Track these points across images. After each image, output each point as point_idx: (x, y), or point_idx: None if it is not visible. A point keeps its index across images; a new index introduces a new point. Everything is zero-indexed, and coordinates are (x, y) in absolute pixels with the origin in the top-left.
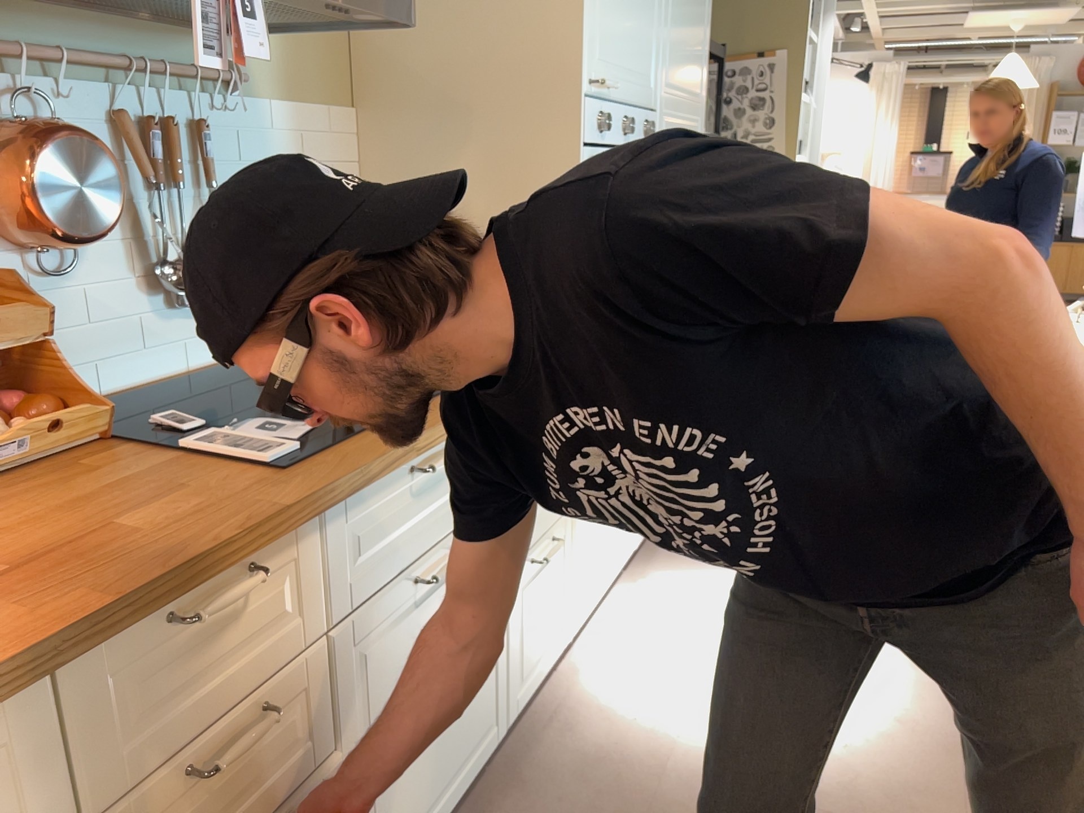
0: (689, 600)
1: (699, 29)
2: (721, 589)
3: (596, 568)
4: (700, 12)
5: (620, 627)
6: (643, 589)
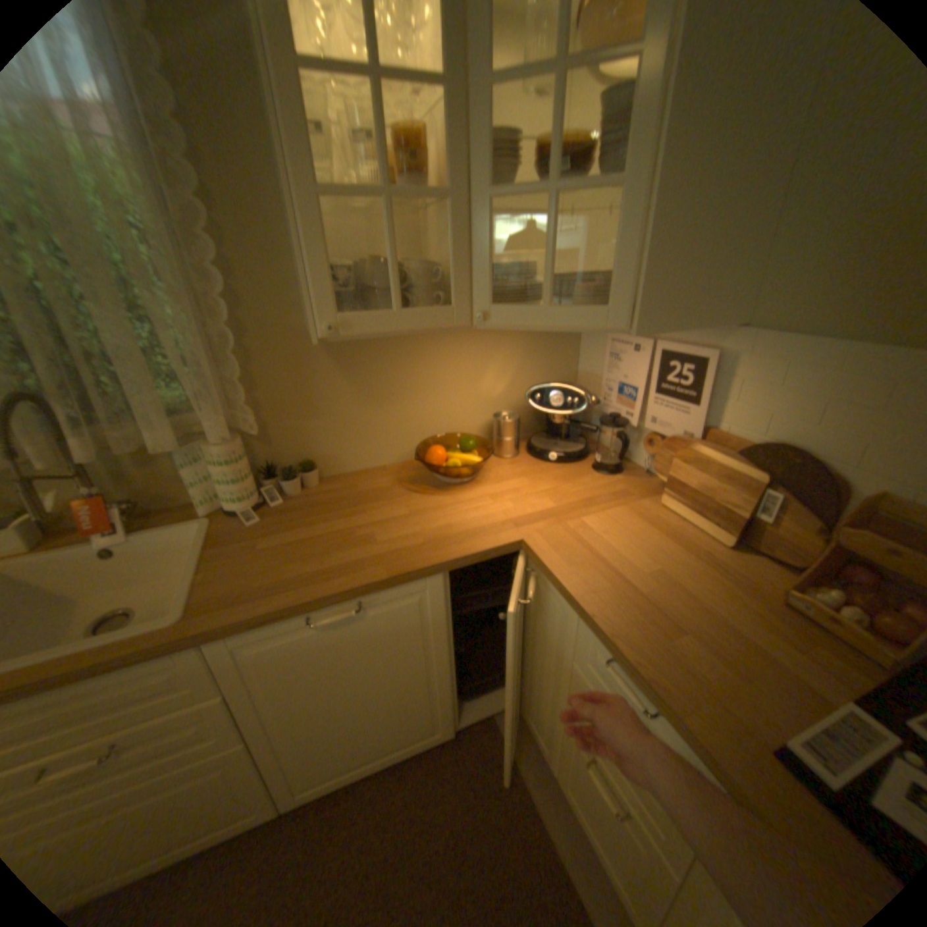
0: None
1: None
2: None
3: None
4: None
5: None
6: None
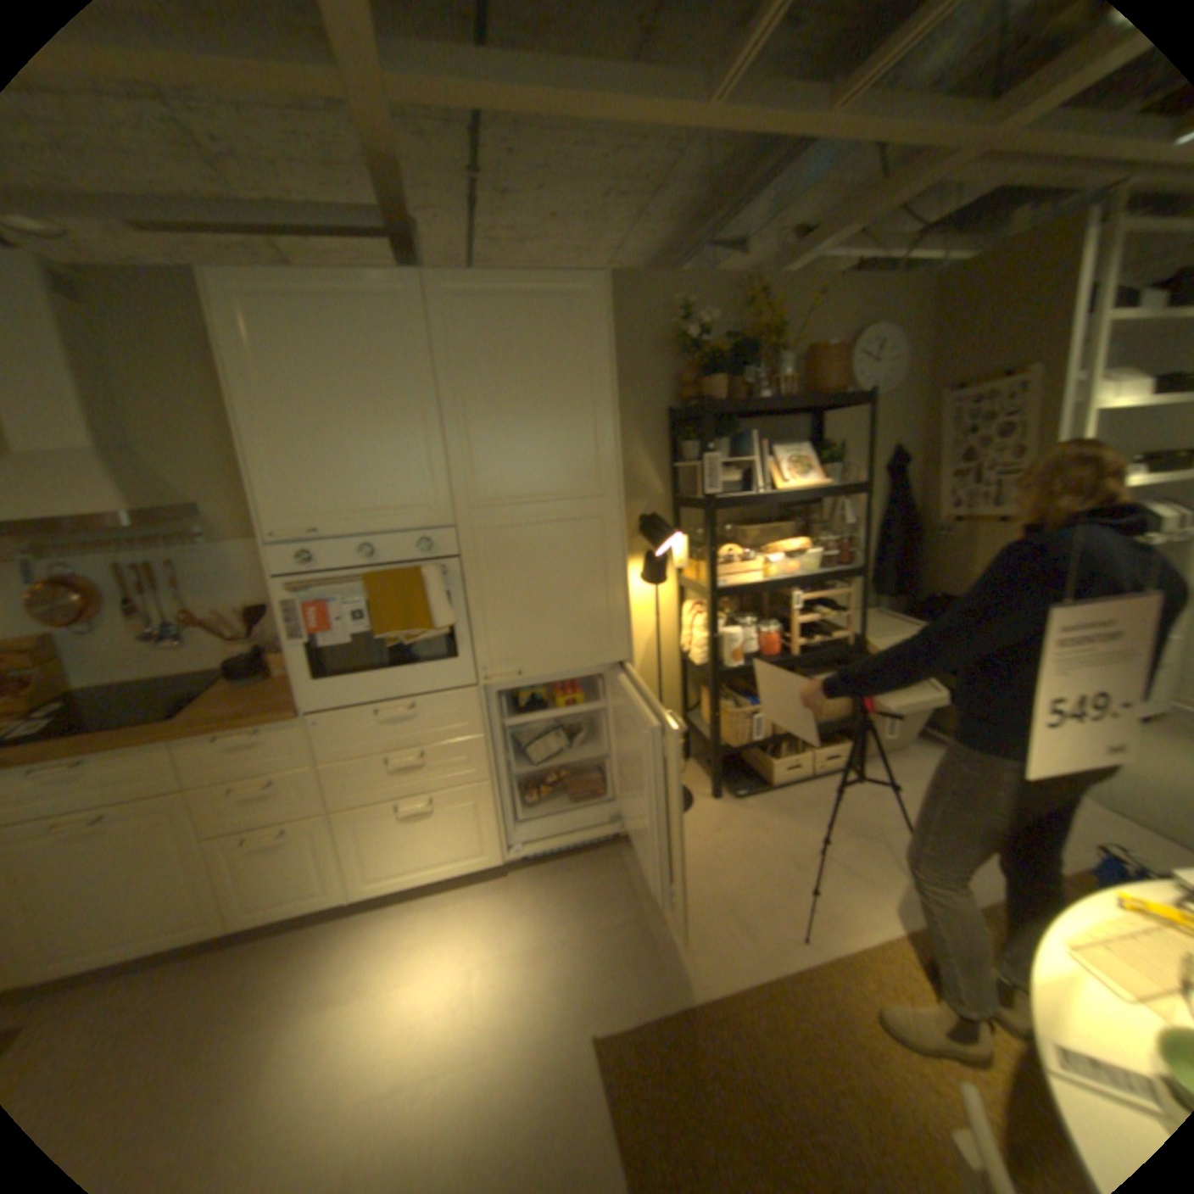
0: (489, 932)
1: (568, 433)
2: (522, 941)
3: (395, 863)
4: (566, 419)
5: (425, 917)
6: (491, 899)
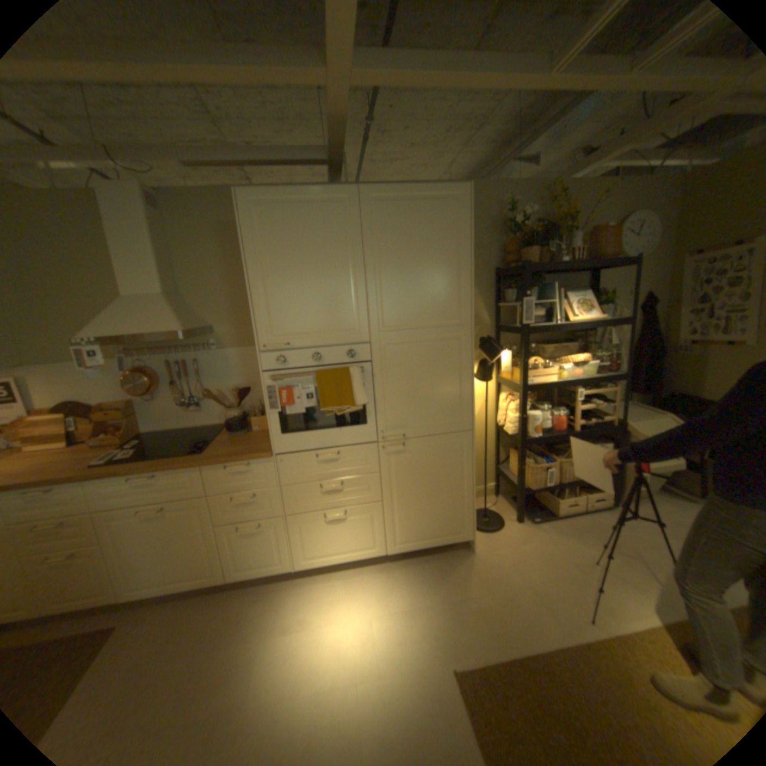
0: (379, 597)
1: (440, 286)
2: (401, 605)
3: (322, 550)
4: (440, 276)
5: (338, 584)
6: (378, 576)
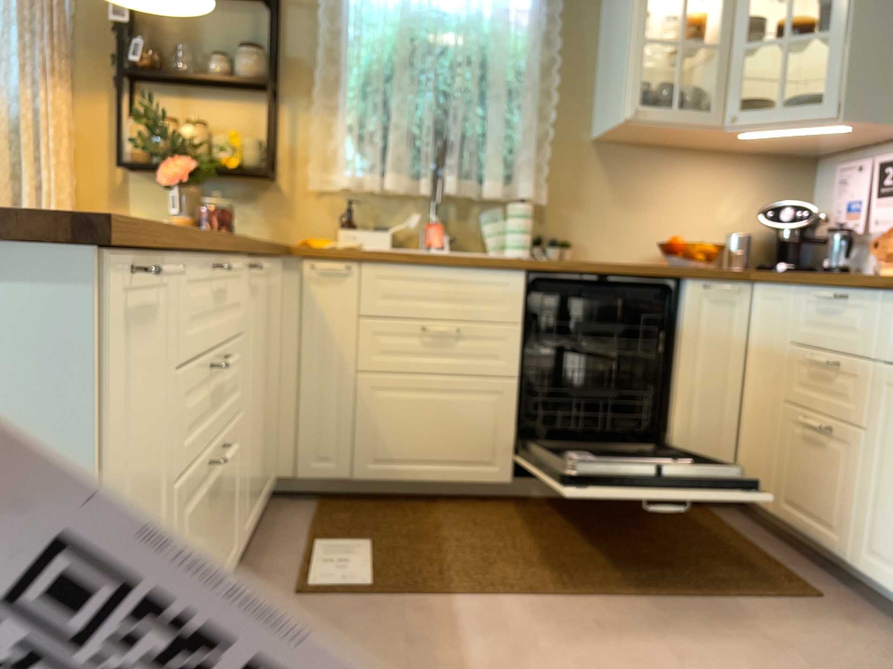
0: None
1: None
2: None
3: None
4: None
5: None
6: None
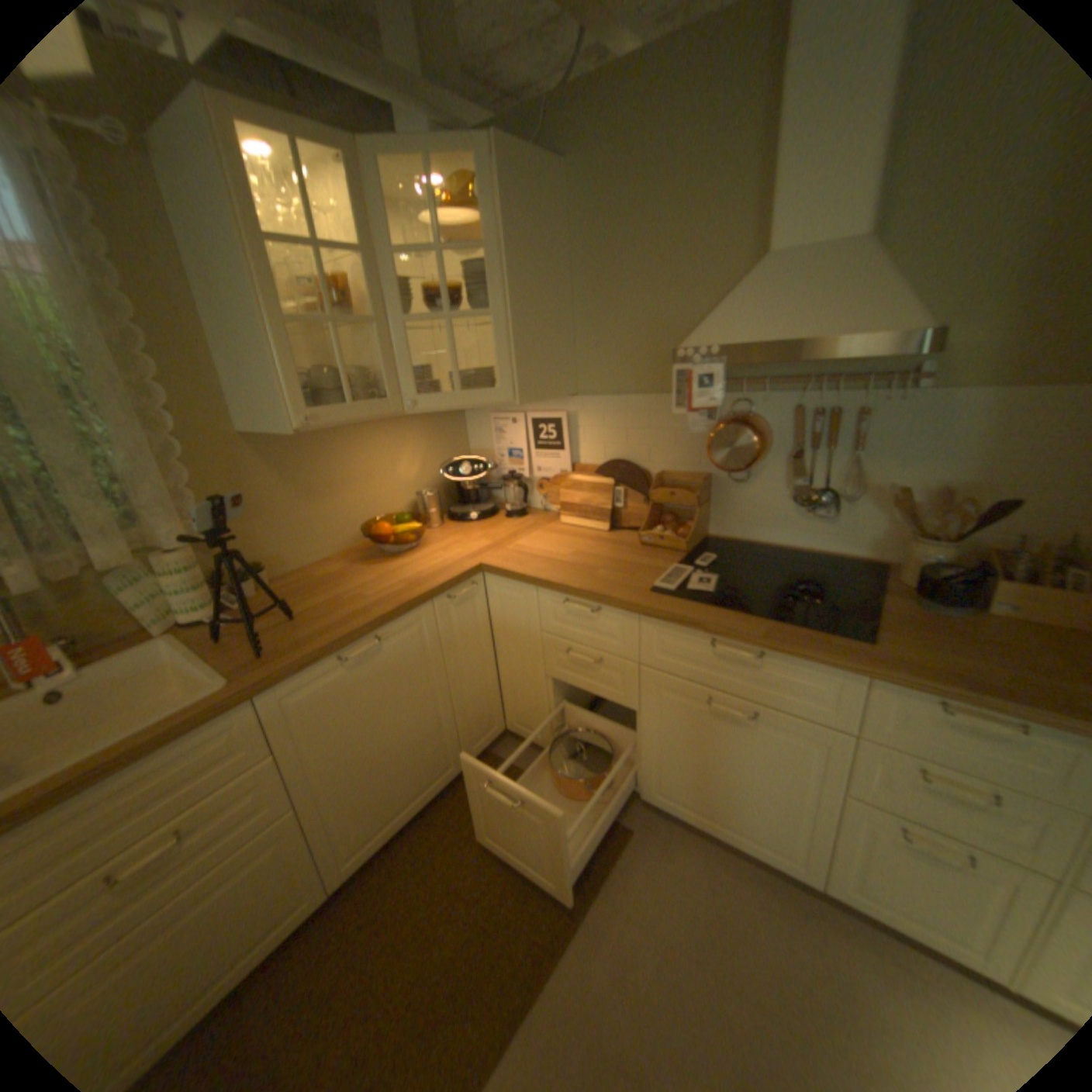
0: None
1: None
2: None
3: None
4: None
5: None
6: None
